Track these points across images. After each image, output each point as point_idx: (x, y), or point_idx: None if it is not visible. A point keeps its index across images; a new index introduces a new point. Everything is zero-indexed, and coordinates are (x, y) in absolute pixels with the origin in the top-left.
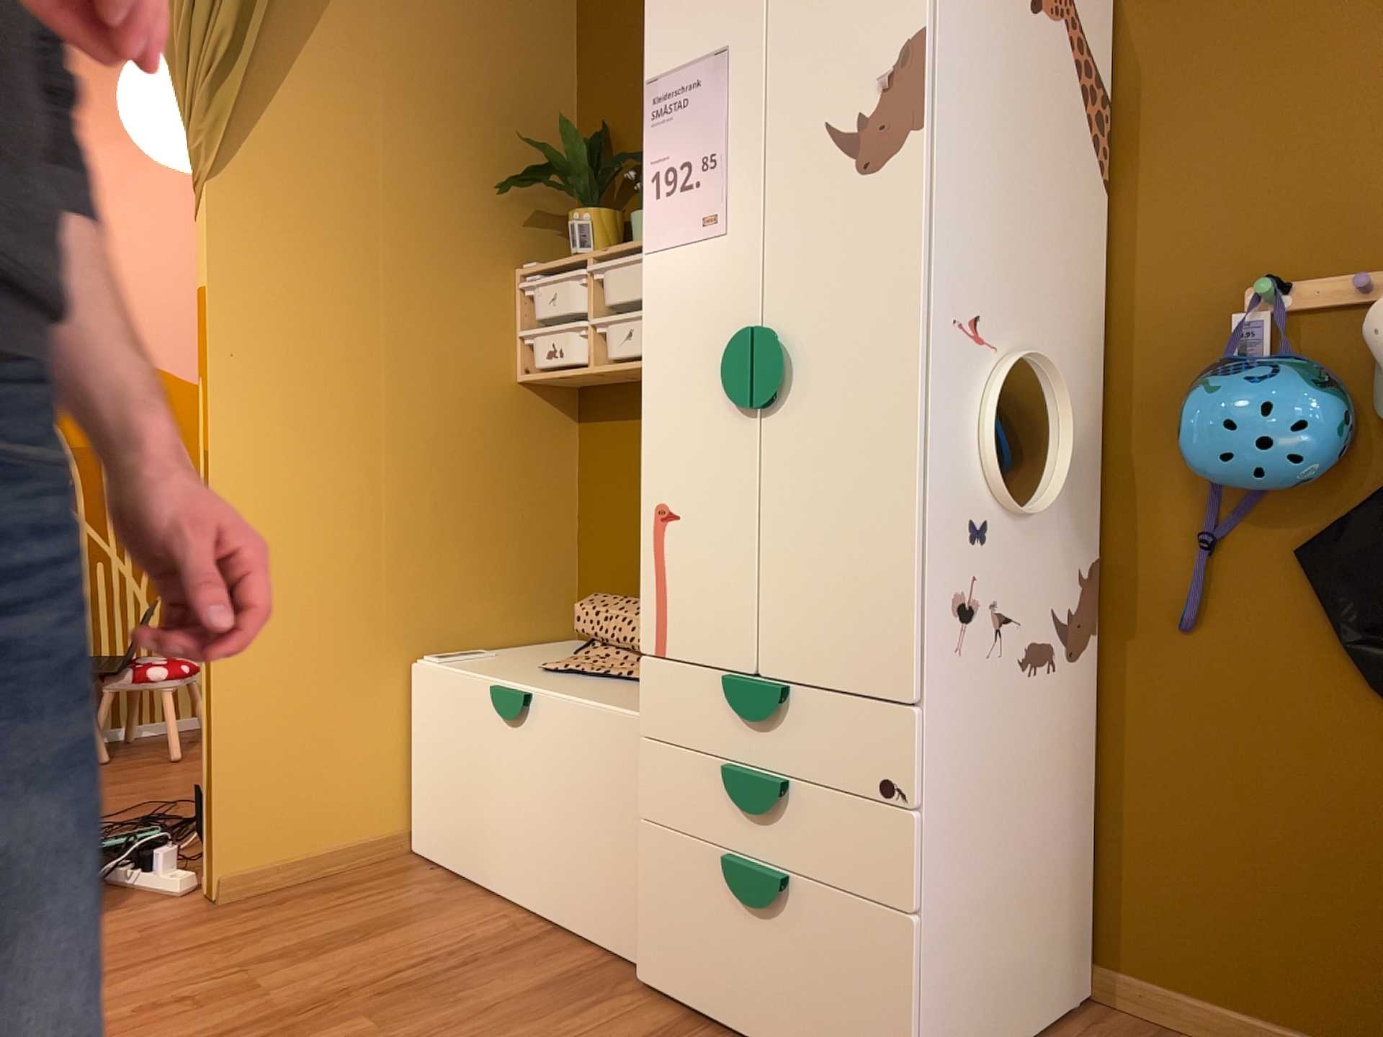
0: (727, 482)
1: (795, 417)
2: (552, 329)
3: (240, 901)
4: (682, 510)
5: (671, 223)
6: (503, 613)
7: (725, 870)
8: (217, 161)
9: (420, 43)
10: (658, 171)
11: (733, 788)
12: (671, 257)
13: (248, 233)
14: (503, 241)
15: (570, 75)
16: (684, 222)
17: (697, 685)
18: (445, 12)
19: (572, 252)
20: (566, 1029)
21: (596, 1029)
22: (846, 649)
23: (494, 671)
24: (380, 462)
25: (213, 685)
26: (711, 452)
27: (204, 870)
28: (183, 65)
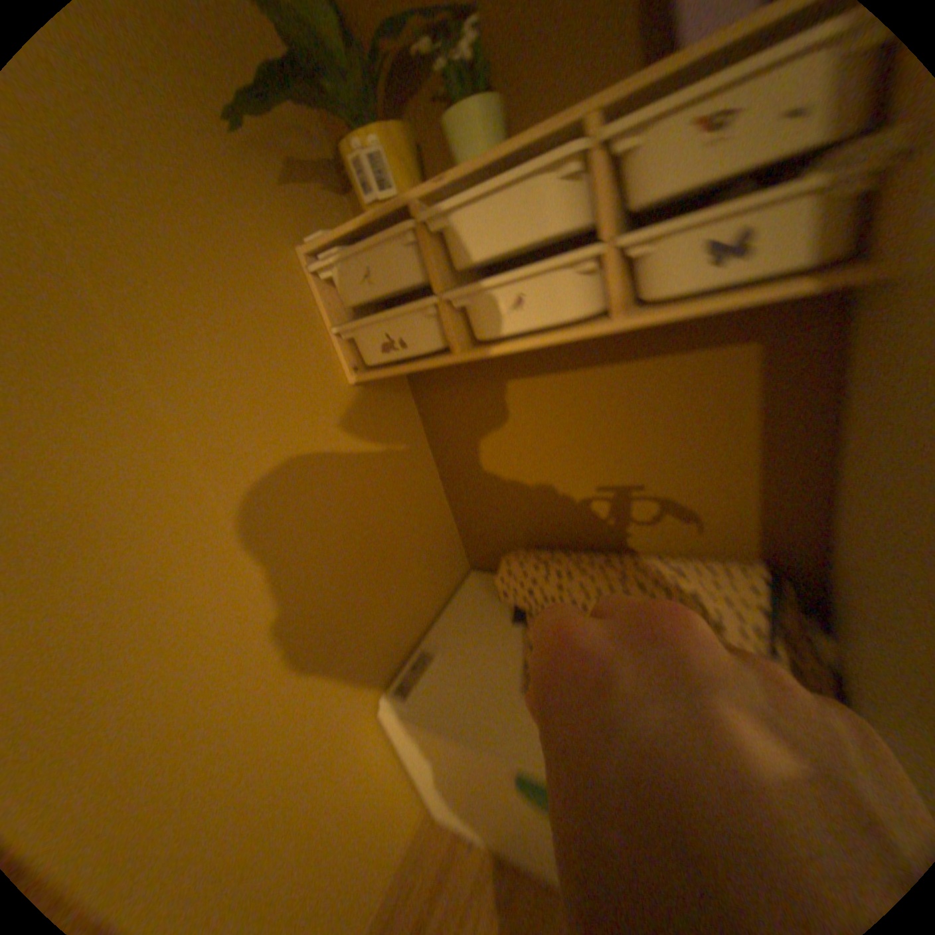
0: None
1: None
2: (380, 316)
3: None
4: None
5: None
6: (421, 596)
7: None
8: None
9: None
10: None
11: None
12: None
13: None
14: (264, 209)
15: None
16: None
17: None
18: None
19: (365, 201)
20: None
21: None
22: None
23: (483, 720)
24: (249, 567)
25: None
26: None
27: None
28: None
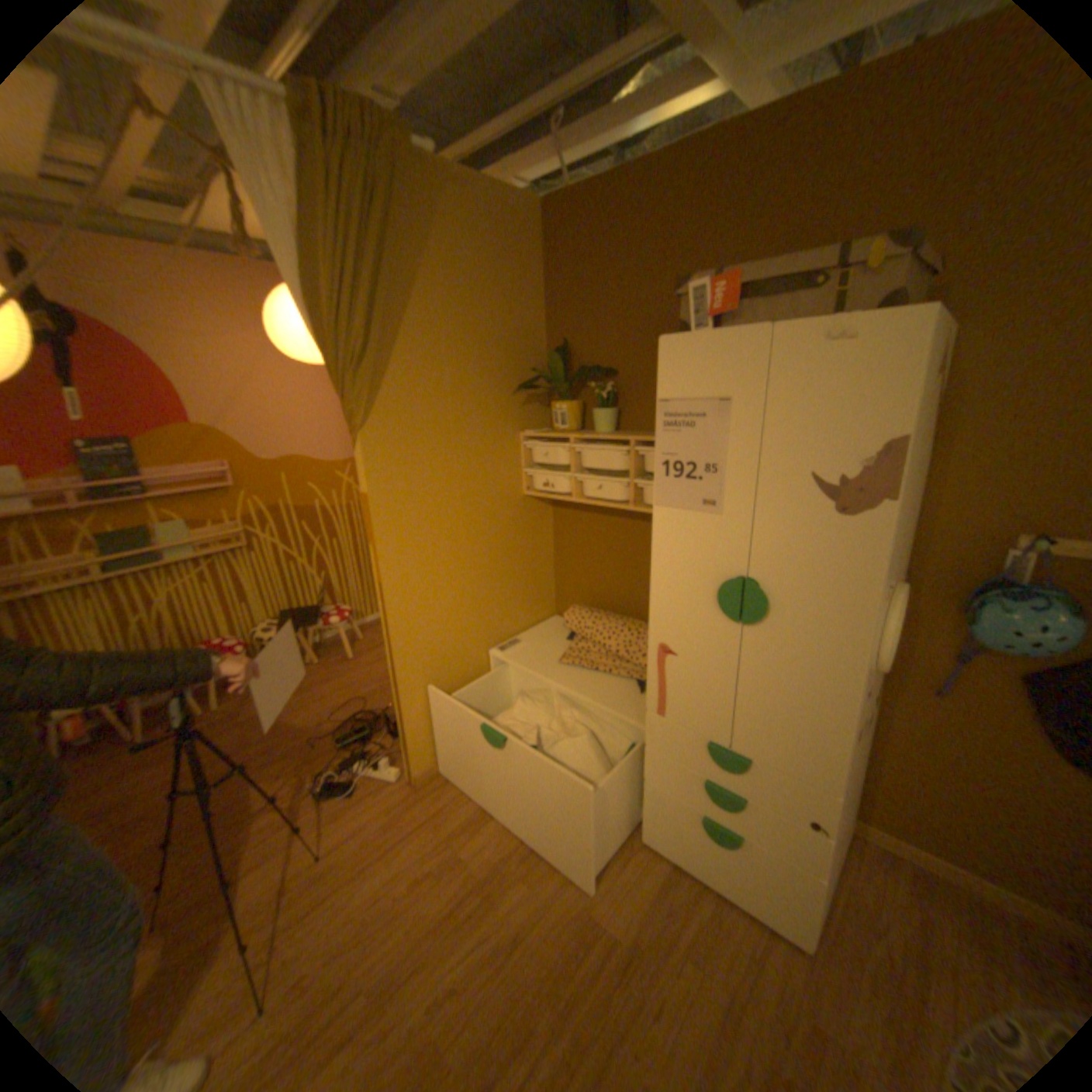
0: (714, 651)
1: (767, 634)
2: (546, 473)
3: (426, 785)
4: (678, 653)
5: (676, 495)
6: (524, 613)
7: (702, 822)
8: (360, 420)
9: (460, 305)
10: (666, 460)
11: (712, 795)
12: (675, 515)
13: (382, 457)
14: (512, 418)
15: (539, 304)
16: (686, 497)
17: (686, 737)
18: (472, 280)
19: (554, 426)
20: (621, 884)
21: (635, 882)
22: (794, 758)
23: (536, 666)
24: (463, 561)
25: (399, 696)
26: (702, 631)
27: (405, 772)
28: (327, 355)
